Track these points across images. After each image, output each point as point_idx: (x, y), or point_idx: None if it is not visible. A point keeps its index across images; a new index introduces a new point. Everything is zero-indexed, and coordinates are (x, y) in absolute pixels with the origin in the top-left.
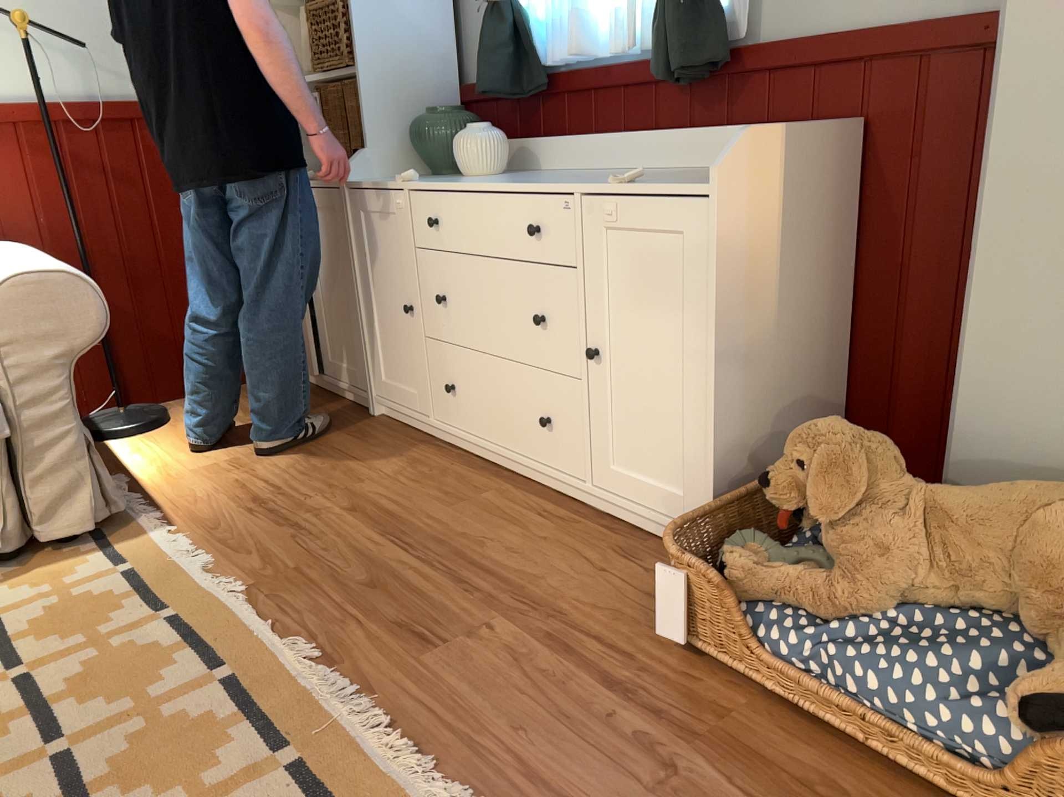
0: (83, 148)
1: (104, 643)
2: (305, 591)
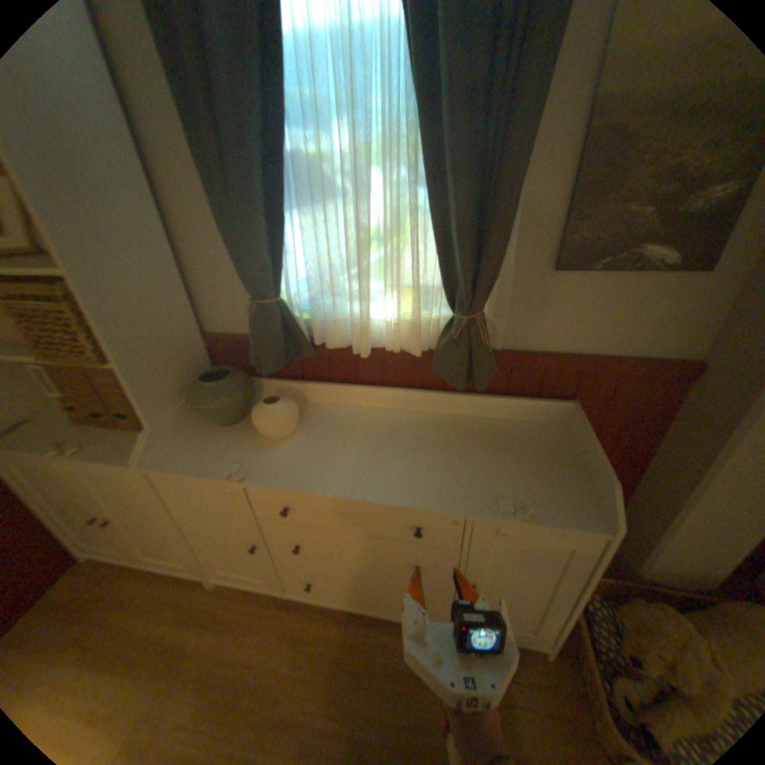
0: None
1: None
2: None
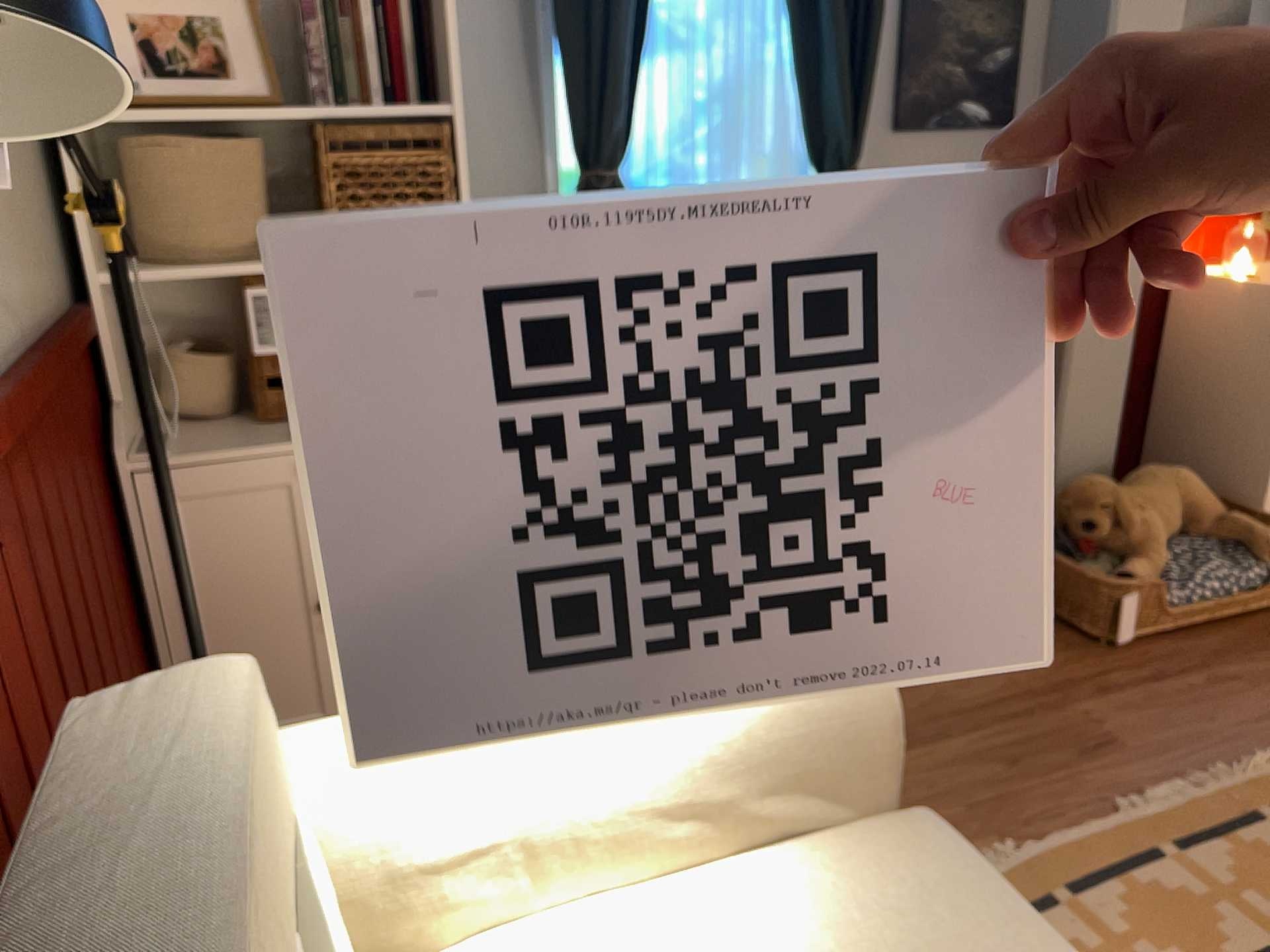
0: (12, 485)
1: (1125, 946)
2: (1017, 806)
